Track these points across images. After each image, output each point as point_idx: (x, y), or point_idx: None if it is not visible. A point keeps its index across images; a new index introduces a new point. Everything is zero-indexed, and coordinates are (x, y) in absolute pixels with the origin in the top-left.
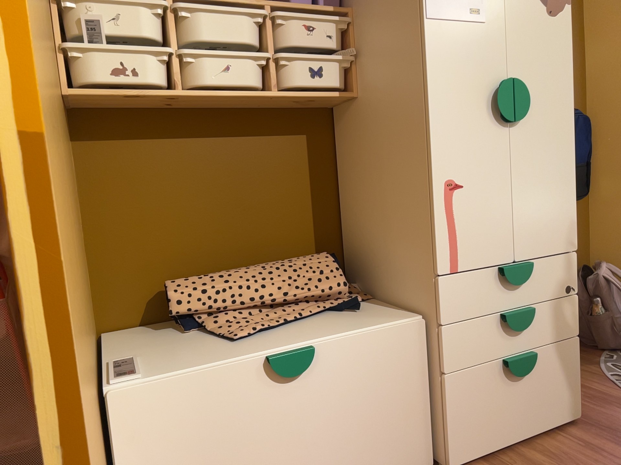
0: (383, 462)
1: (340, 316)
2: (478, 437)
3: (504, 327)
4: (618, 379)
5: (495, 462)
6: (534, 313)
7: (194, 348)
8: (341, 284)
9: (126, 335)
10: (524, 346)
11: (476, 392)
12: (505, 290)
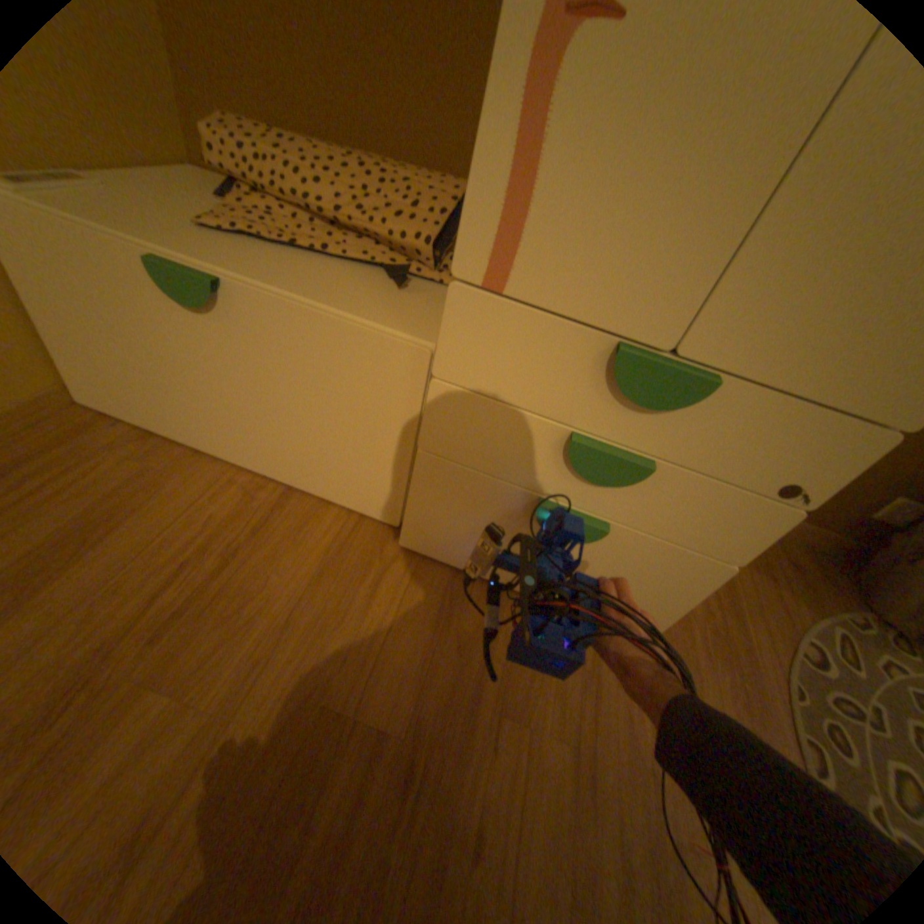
0: (328, 478)
1: (366, 278)
2: (451, 544)
3: (567, 453)
4: (805, 658)
5: (457, 580)
6: (652, 474)
7: (158, 208)
8: (421, 236)
9: (189, 175)
10: (596, 505)
11: (467, 499)
12: (608, 395)
